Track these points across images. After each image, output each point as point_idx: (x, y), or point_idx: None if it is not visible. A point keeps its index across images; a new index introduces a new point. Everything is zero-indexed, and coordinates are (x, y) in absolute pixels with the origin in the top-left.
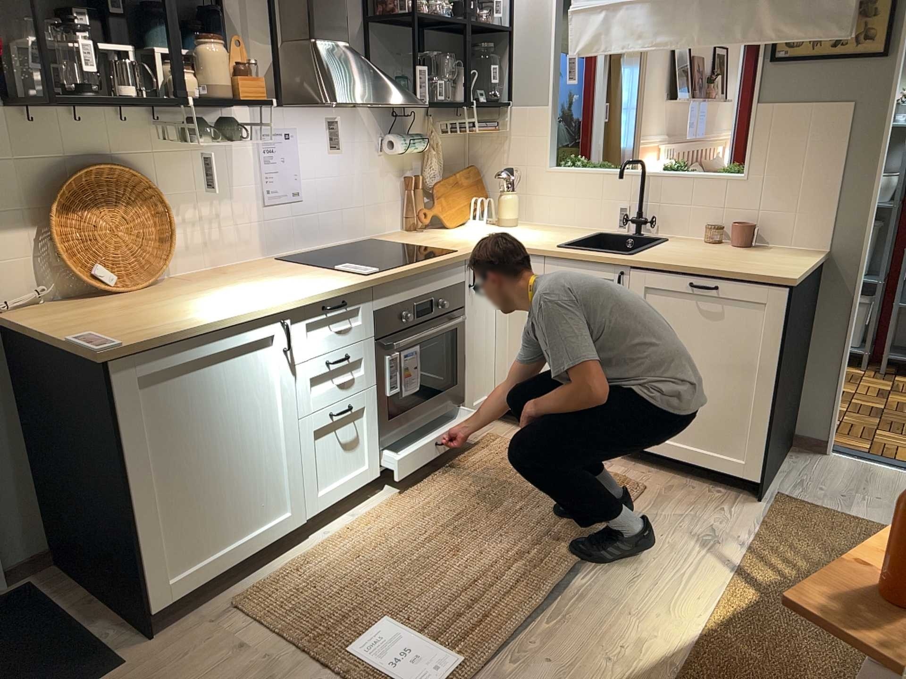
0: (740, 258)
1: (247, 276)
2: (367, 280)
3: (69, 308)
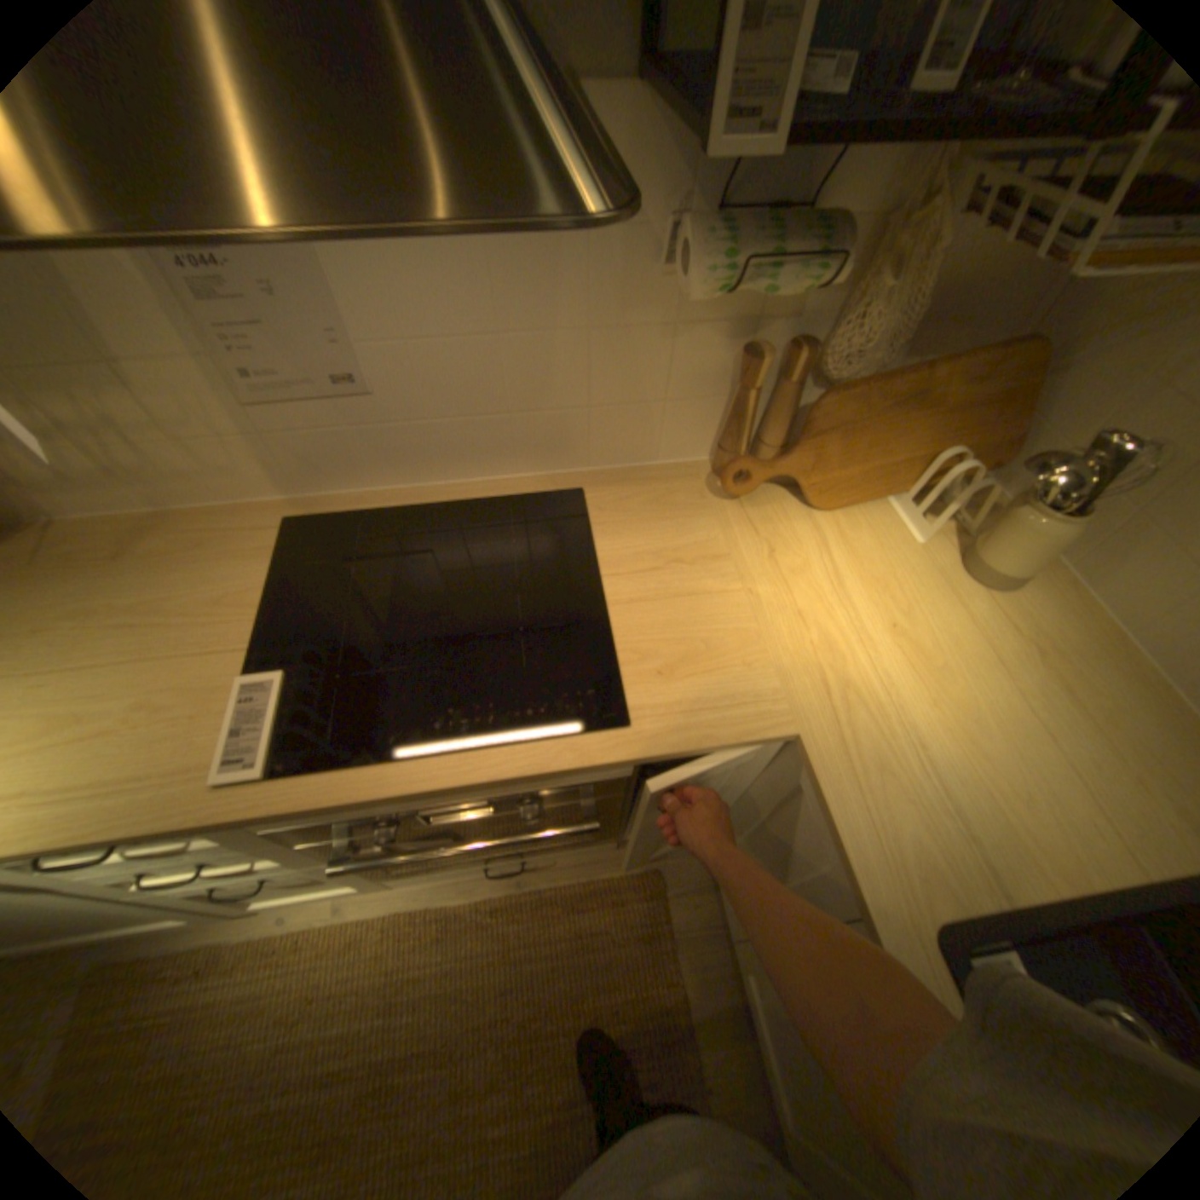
0: None
1: (114, 594)
2: (171, 824)
3: None
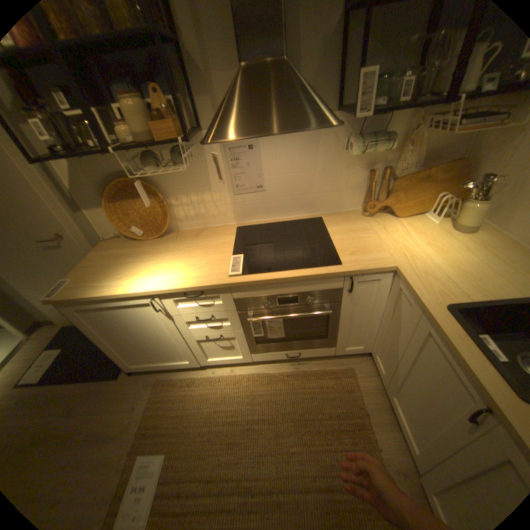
0: None
1: (198, 243)
2: (220, 283)
3: (116, 245)
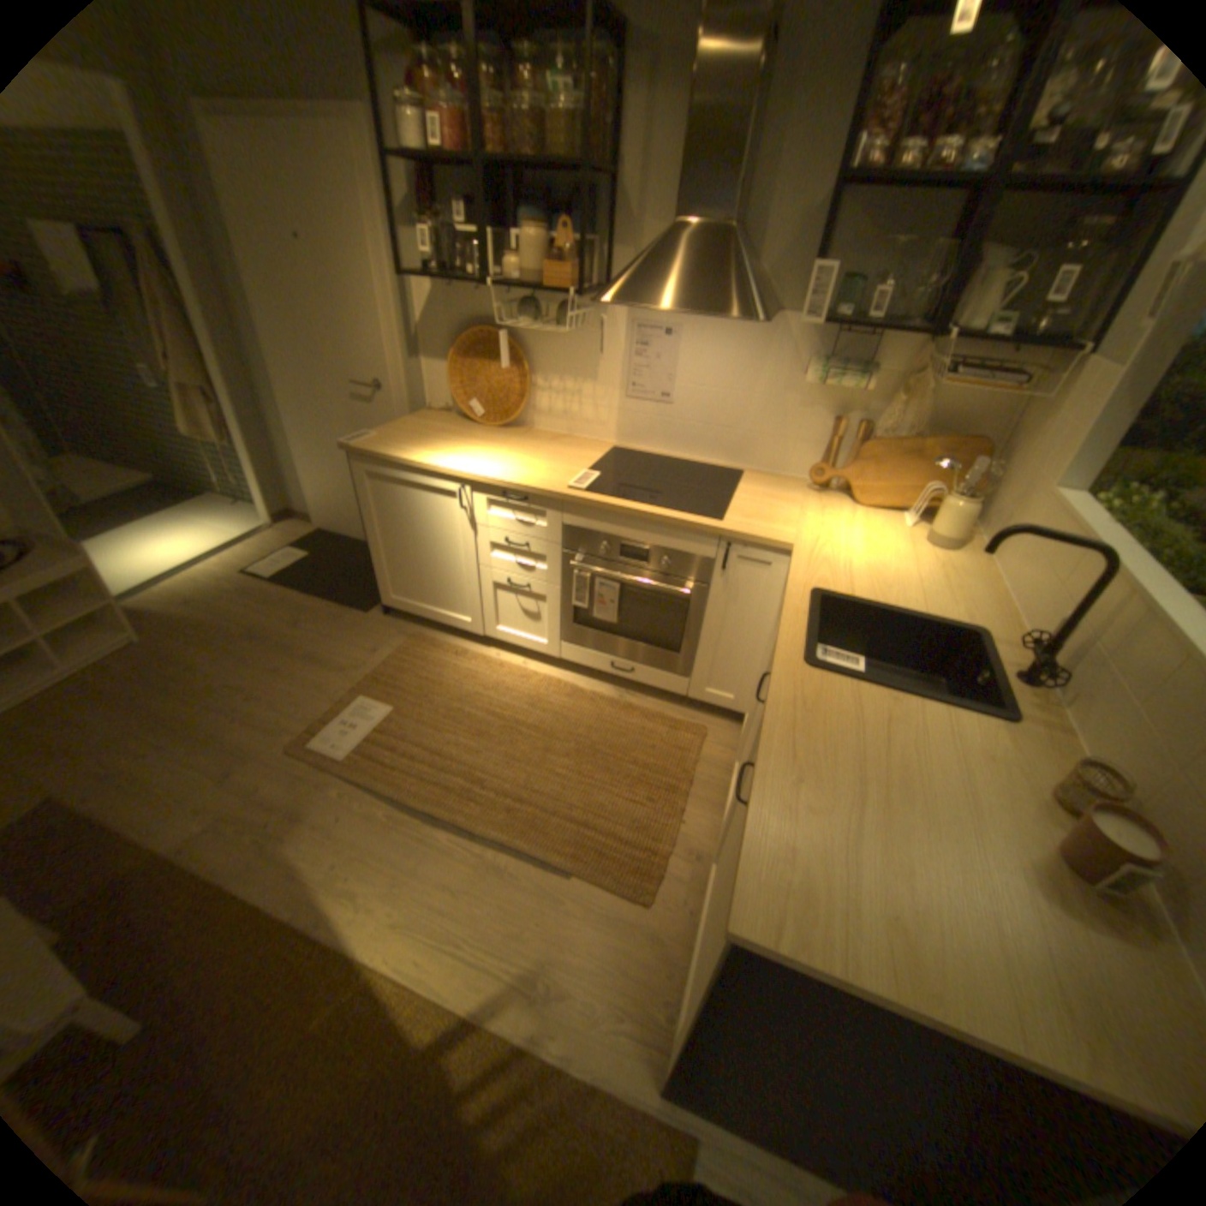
0: (922, 843)
1: (549, 448)
2: (553, 491)
3: (443, 419)
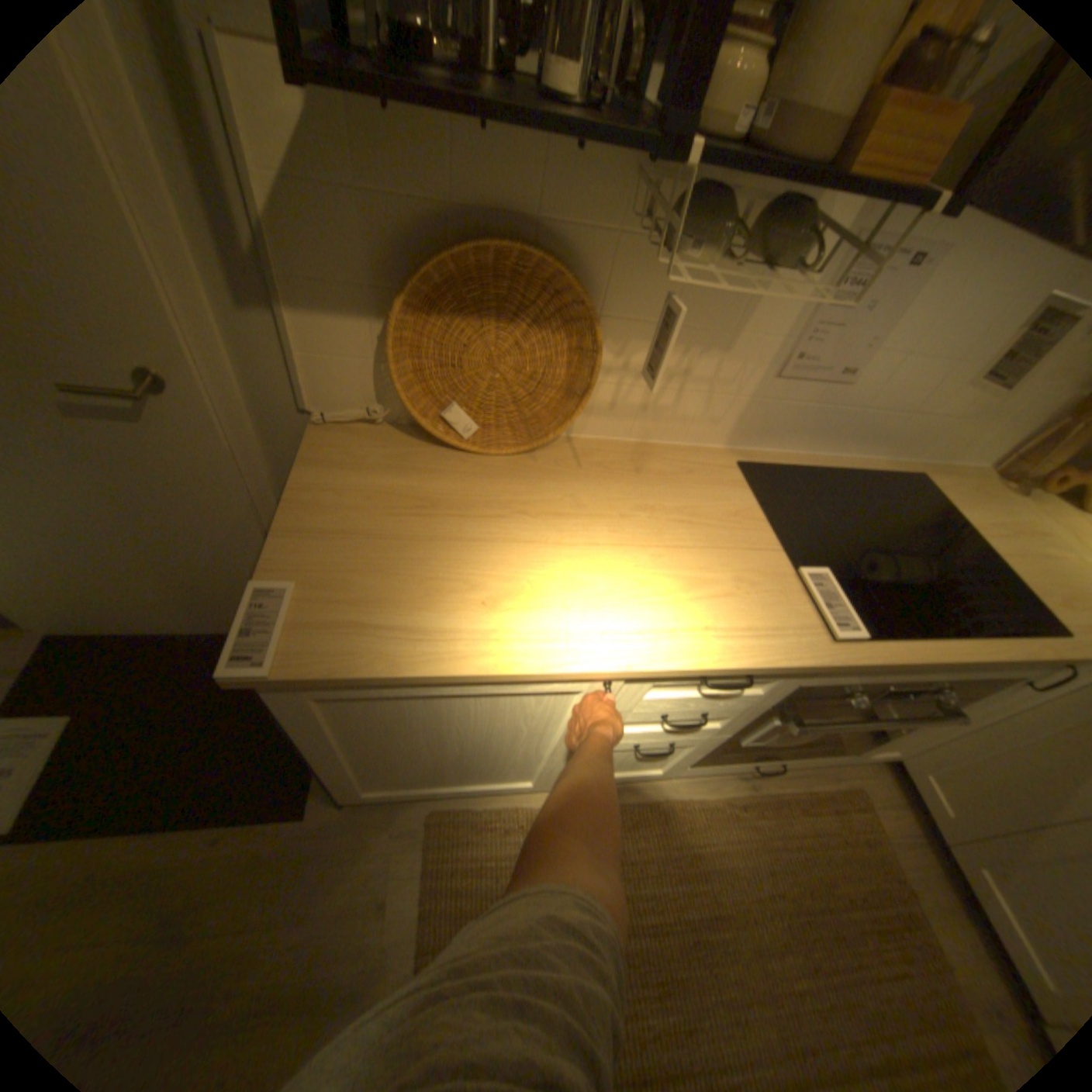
0: None
1: (660, 497)
2: (824, 661)
3: (385, 455)
